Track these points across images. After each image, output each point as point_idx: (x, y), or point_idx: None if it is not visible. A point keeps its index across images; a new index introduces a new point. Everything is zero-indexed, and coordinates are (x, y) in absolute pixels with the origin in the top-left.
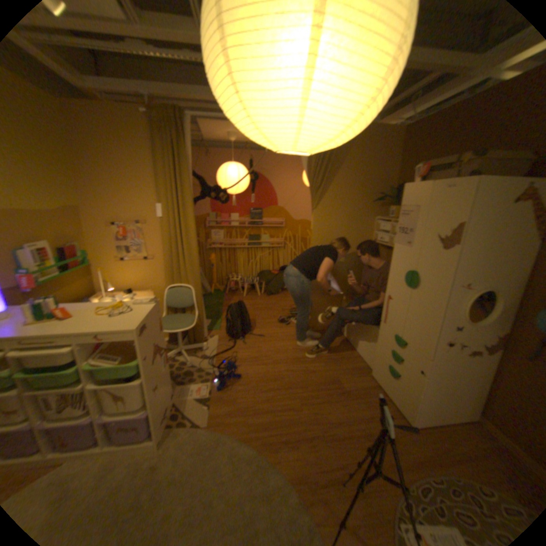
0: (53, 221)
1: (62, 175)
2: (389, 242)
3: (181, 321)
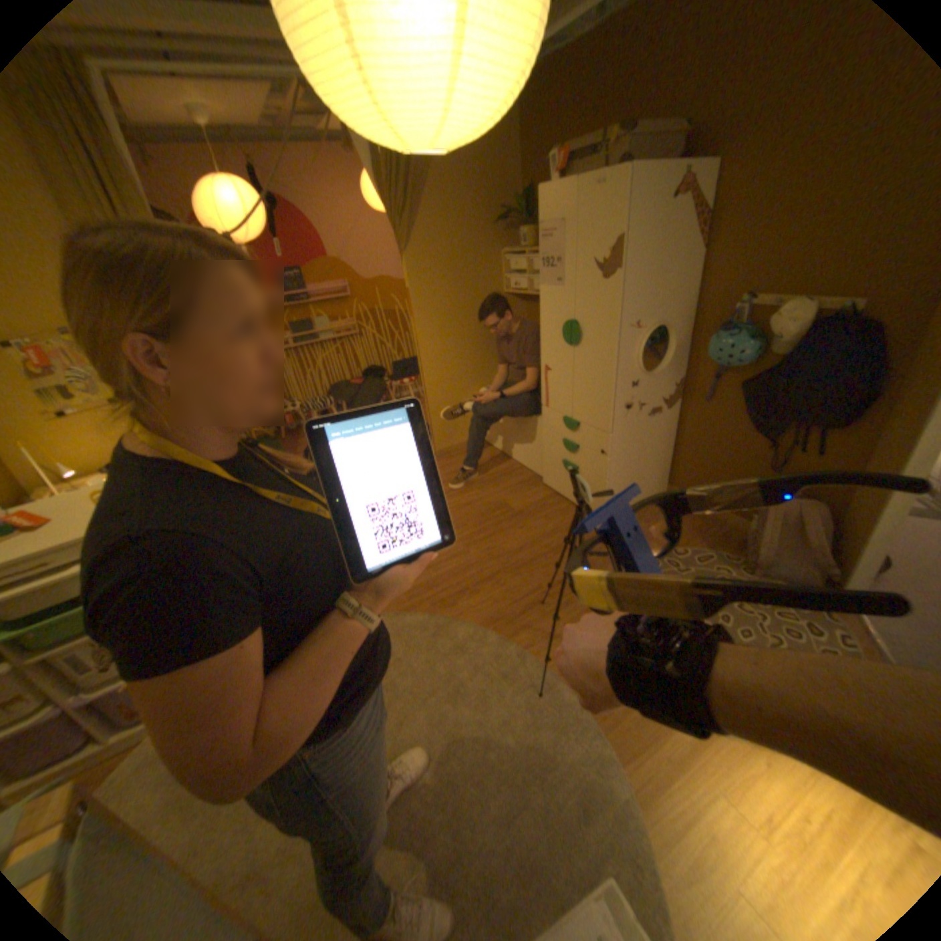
0: None
1: None
2: (528, 290)
3: None
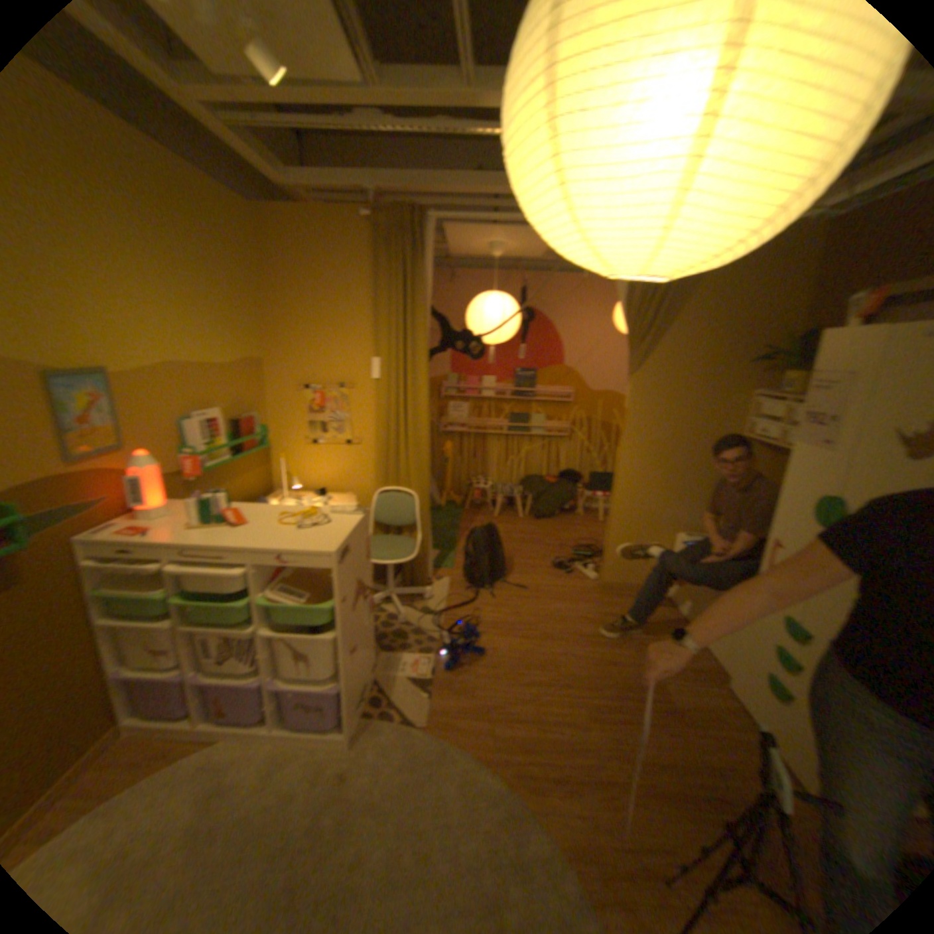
0: (229, 381)
1: (246, 313)
2: (780, 440)
3: (396, 548)
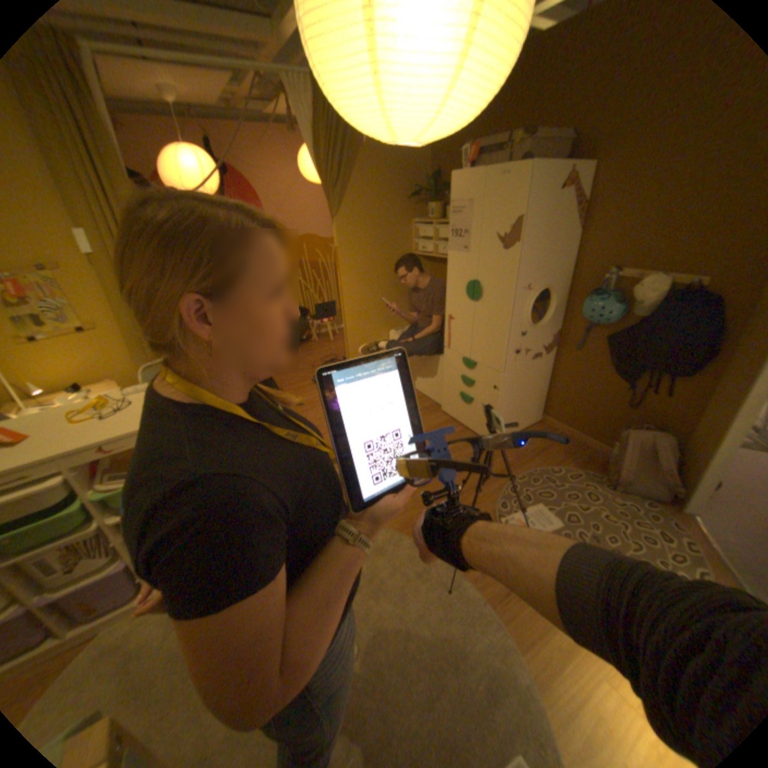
0: None
1: None
2: (433, 253)
3: None
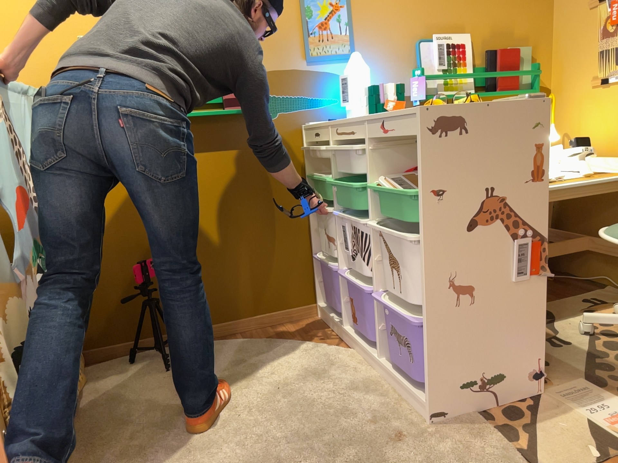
0: (489, 5)
1: None
2: None
3: None
